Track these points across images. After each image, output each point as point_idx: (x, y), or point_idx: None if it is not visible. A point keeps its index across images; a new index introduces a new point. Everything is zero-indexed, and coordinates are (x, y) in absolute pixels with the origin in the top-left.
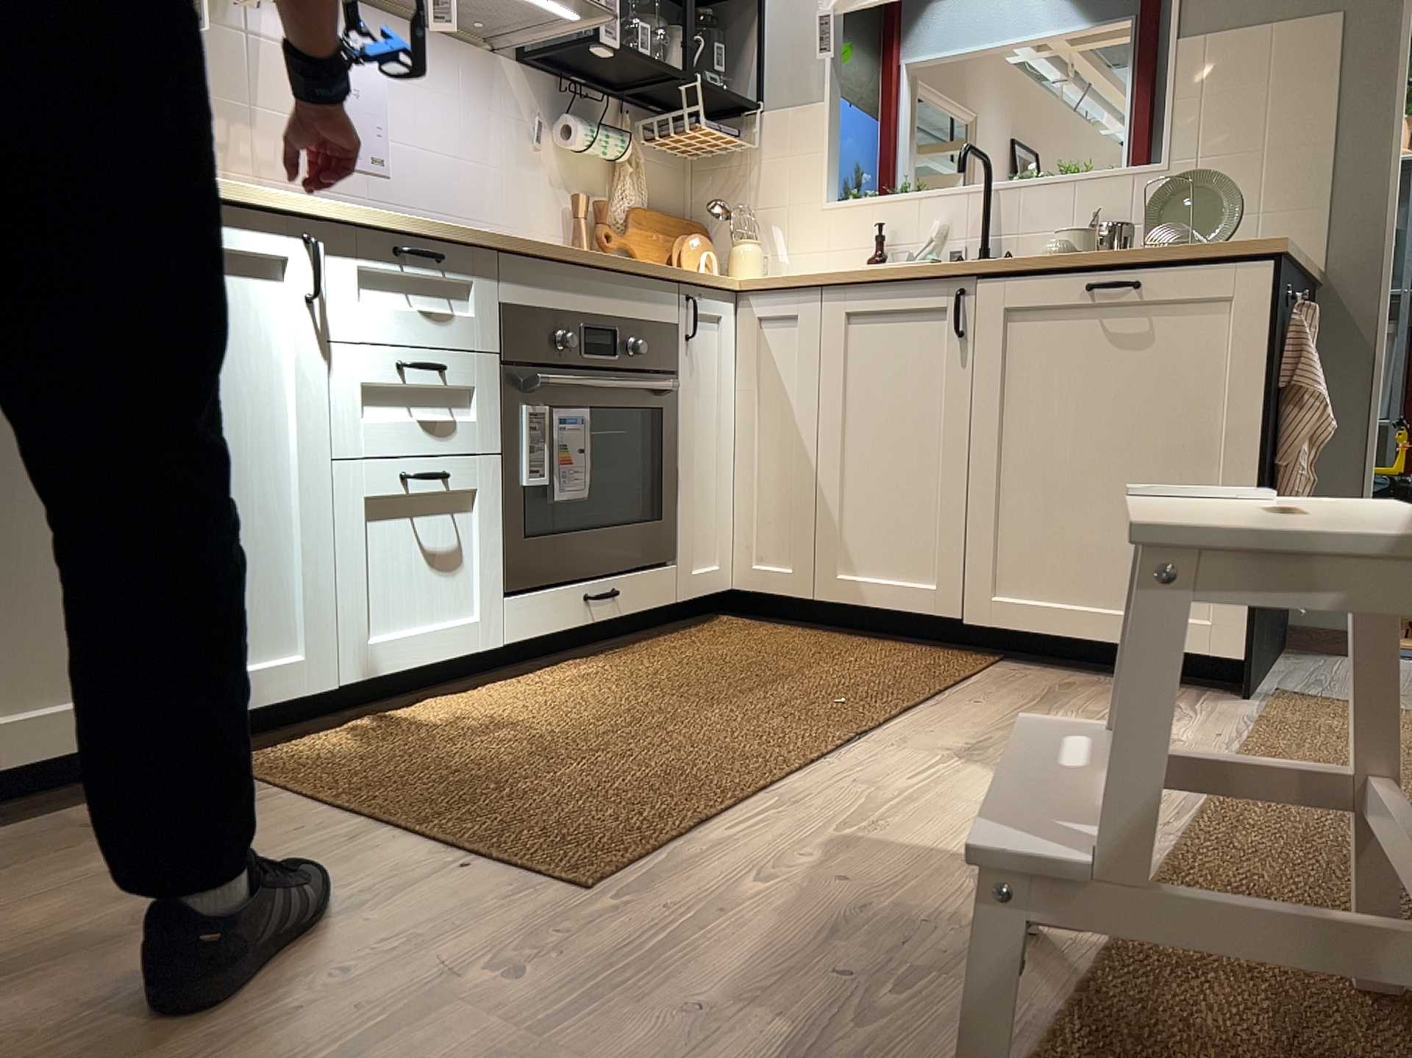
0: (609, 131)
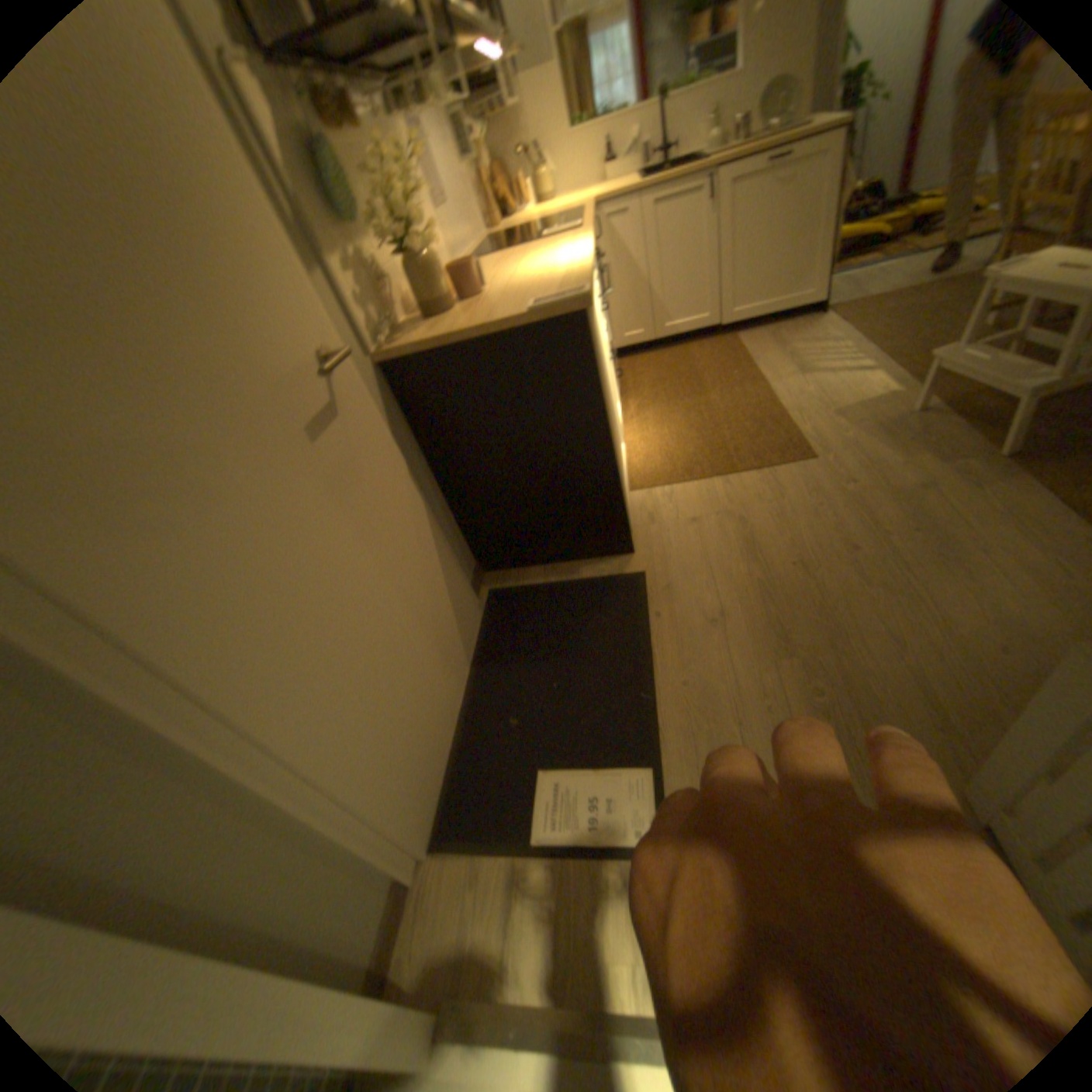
0: (479, 119)
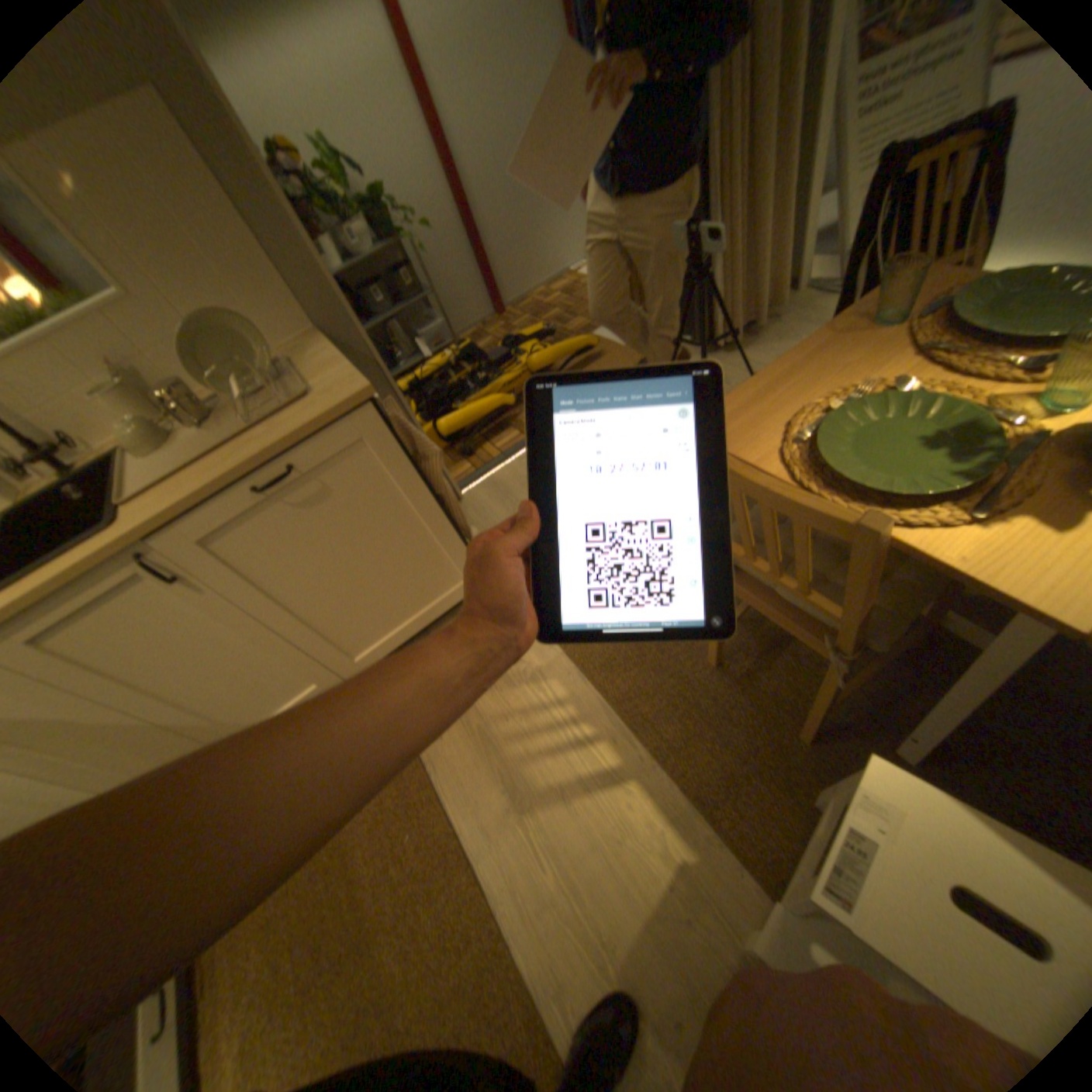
0: None
